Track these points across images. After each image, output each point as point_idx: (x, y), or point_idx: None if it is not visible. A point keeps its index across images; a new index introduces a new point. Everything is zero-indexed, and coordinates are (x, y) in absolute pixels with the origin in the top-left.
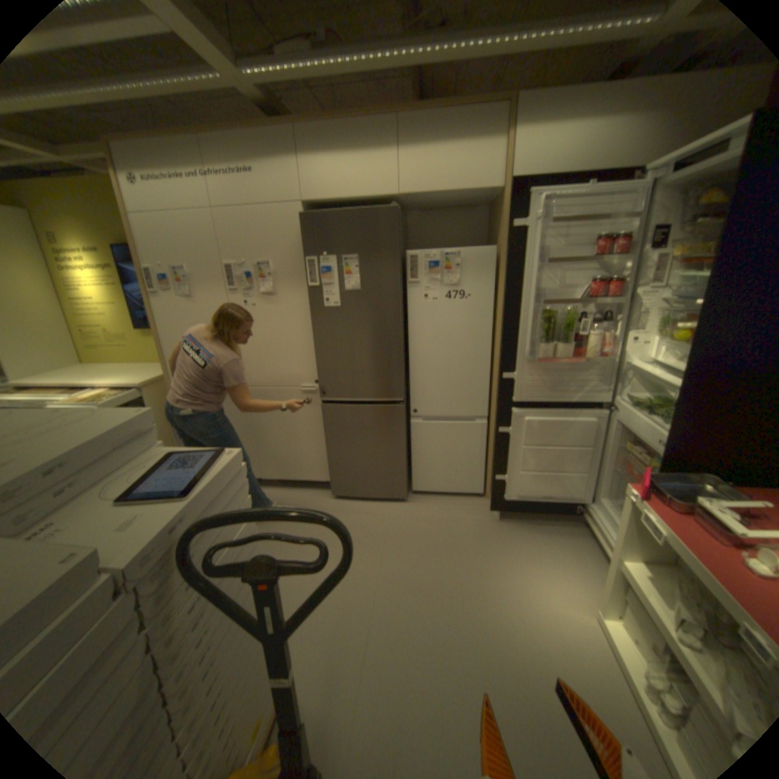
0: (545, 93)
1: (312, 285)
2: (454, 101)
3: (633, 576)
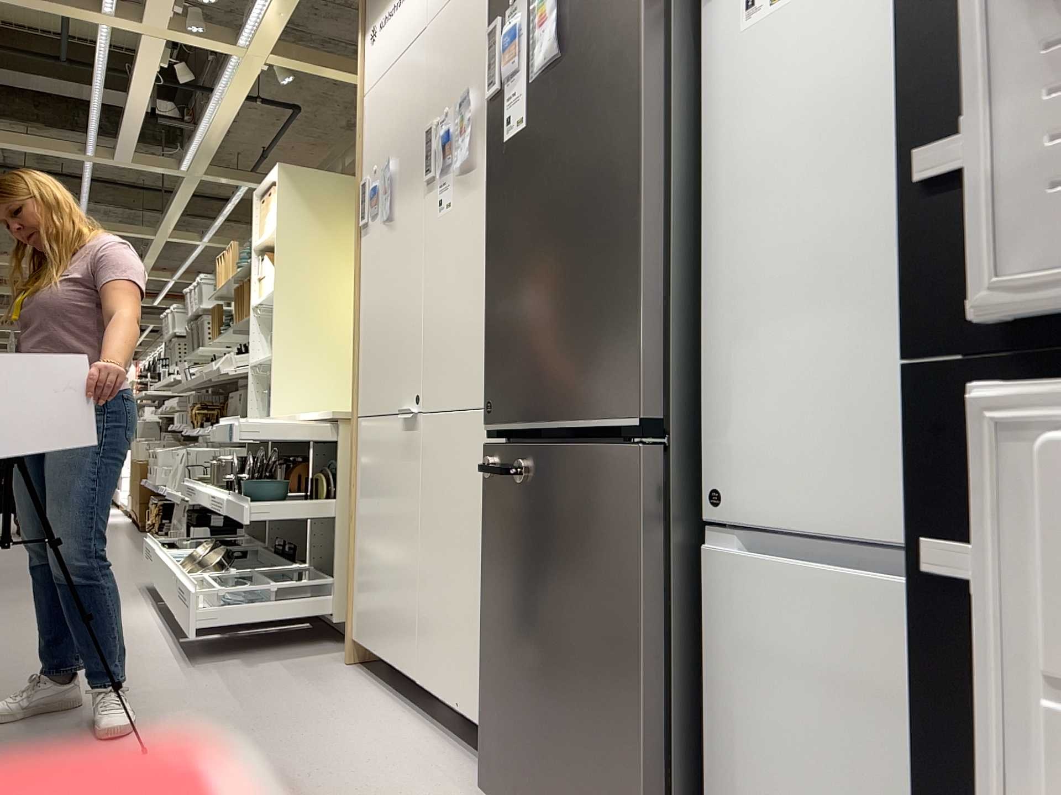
0: None
1: (491, 96)
2: None
3: None
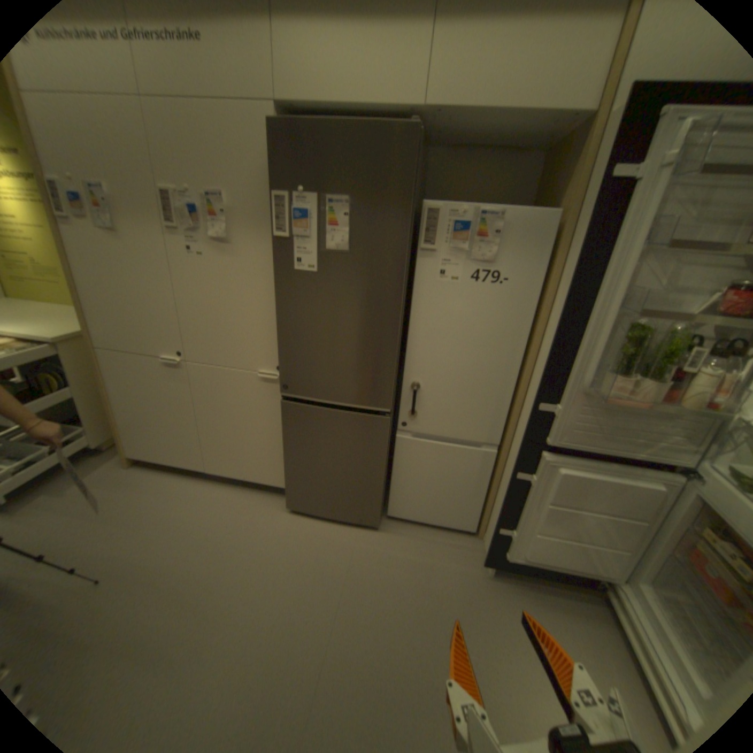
0: None
1: (279, 235)
2: None
3: None
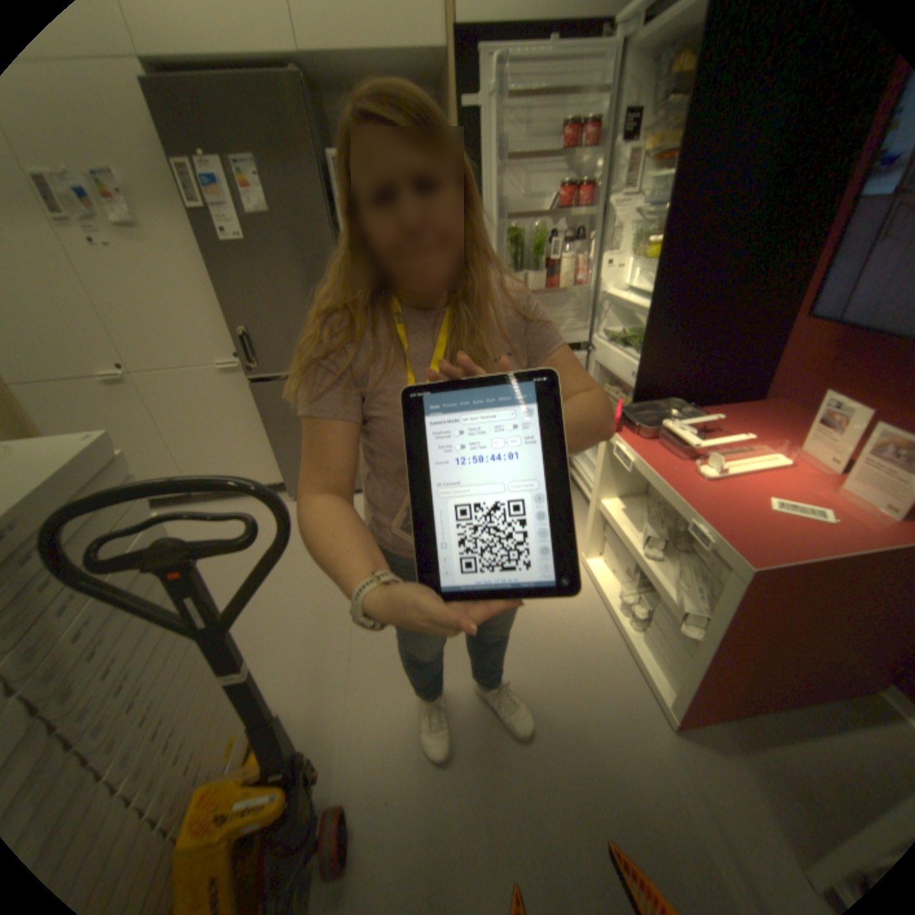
0: None
1: (192, 207)
2: None
3: (608, 511)
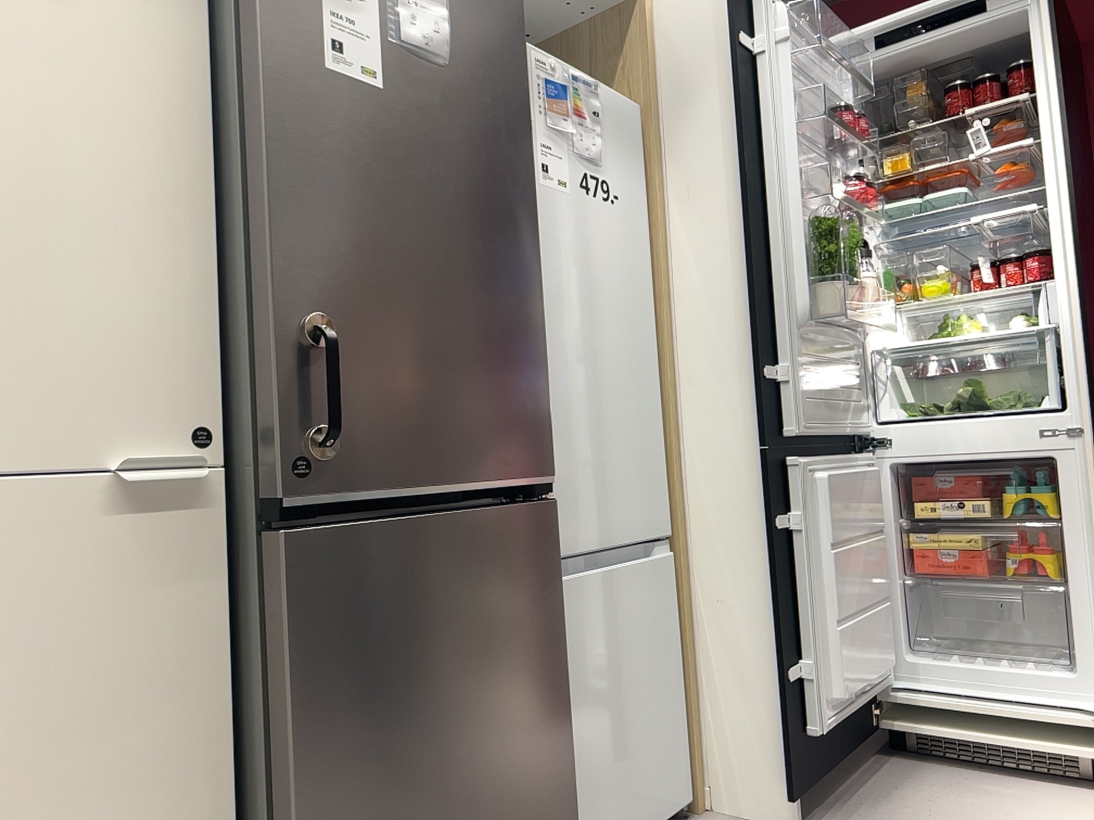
0: None
1: None
2: None
3: None
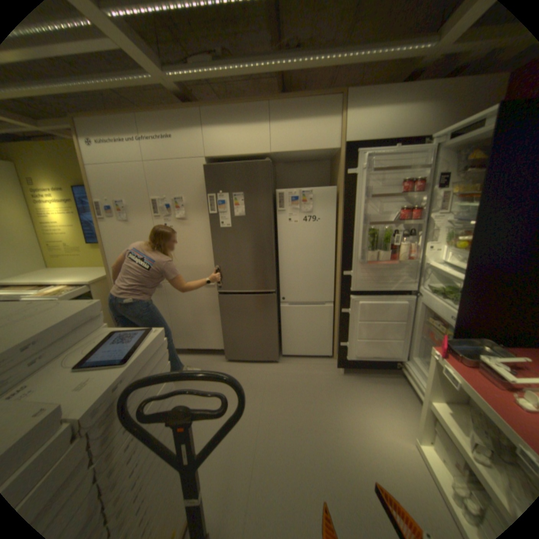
0: (365, 89)
1: (212, 213)
2: (306, 93)
3: (439, 413)
